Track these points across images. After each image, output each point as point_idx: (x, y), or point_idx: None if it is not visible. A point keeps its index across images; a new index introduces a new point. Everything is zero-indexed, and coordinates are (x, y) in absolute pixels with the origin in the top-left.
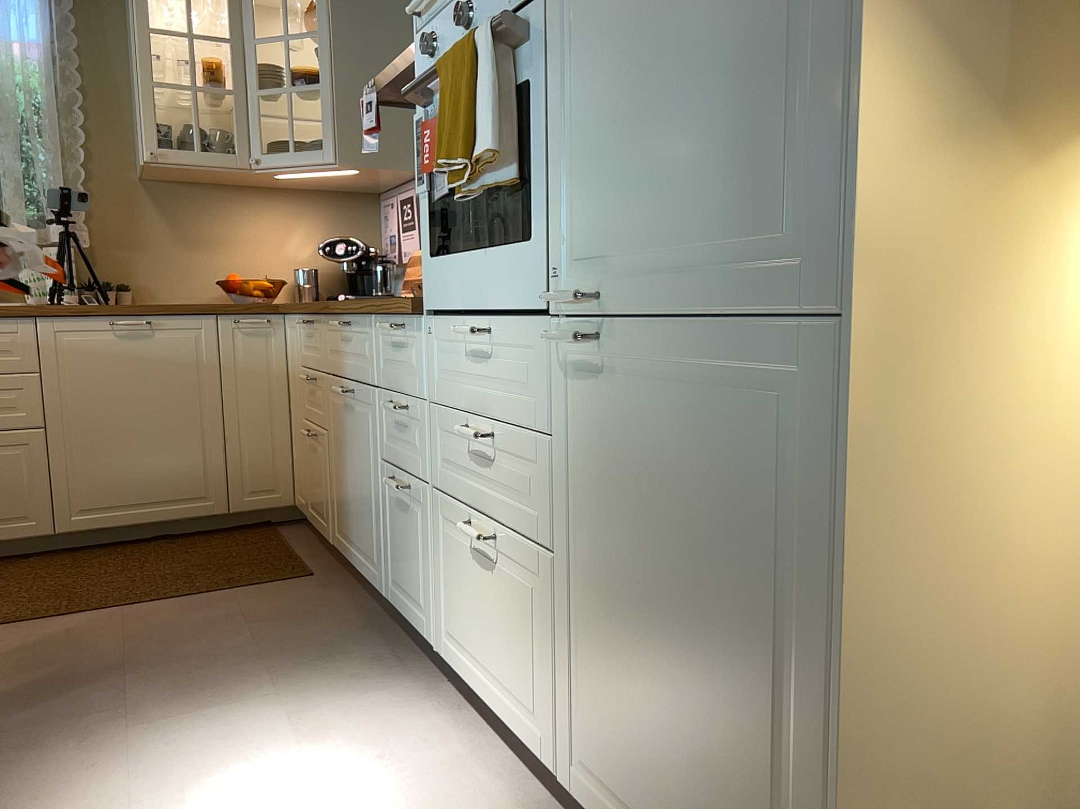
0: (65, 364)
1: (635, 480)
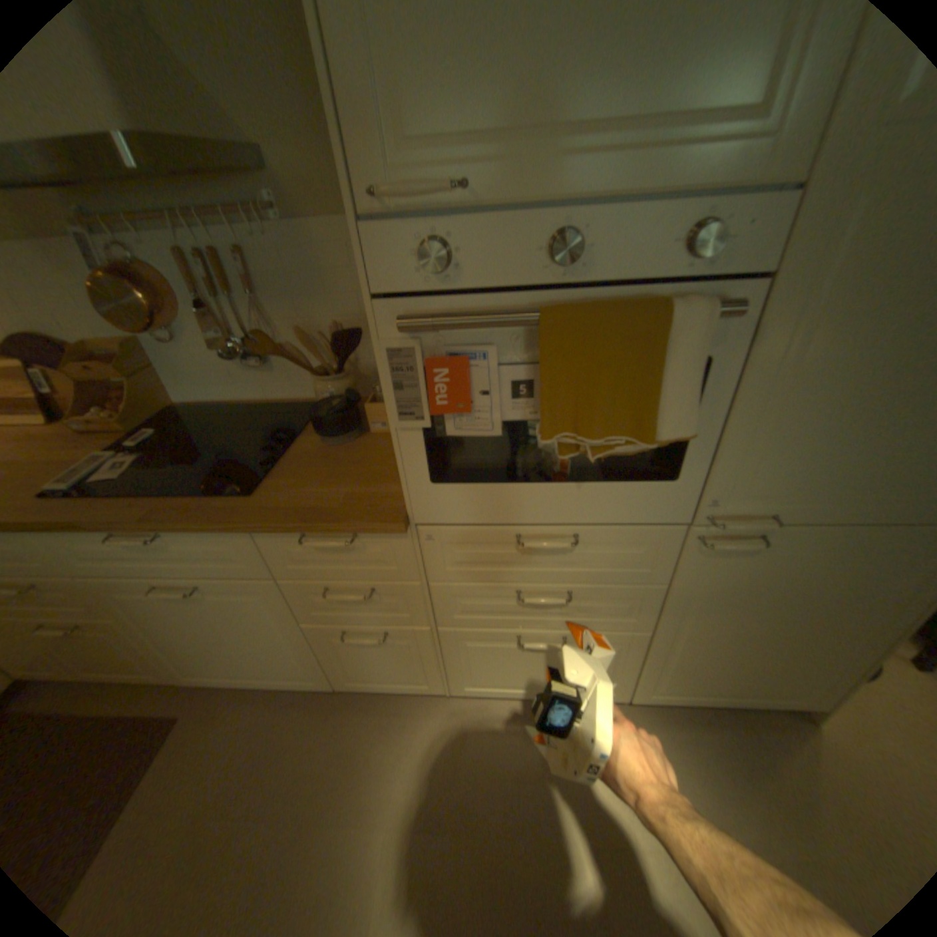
0: None
1: (765, 593)
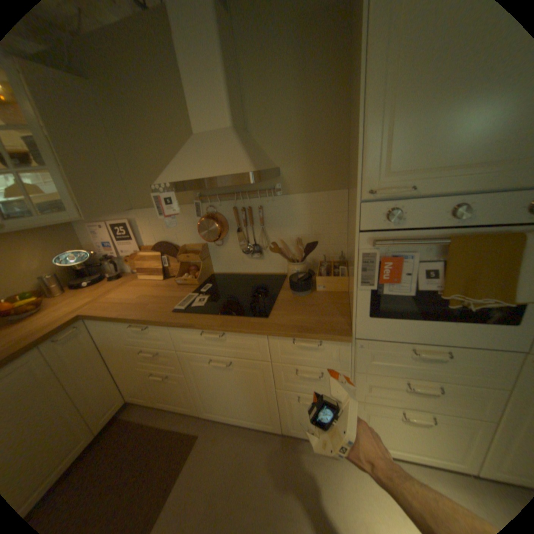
0: None
1: None
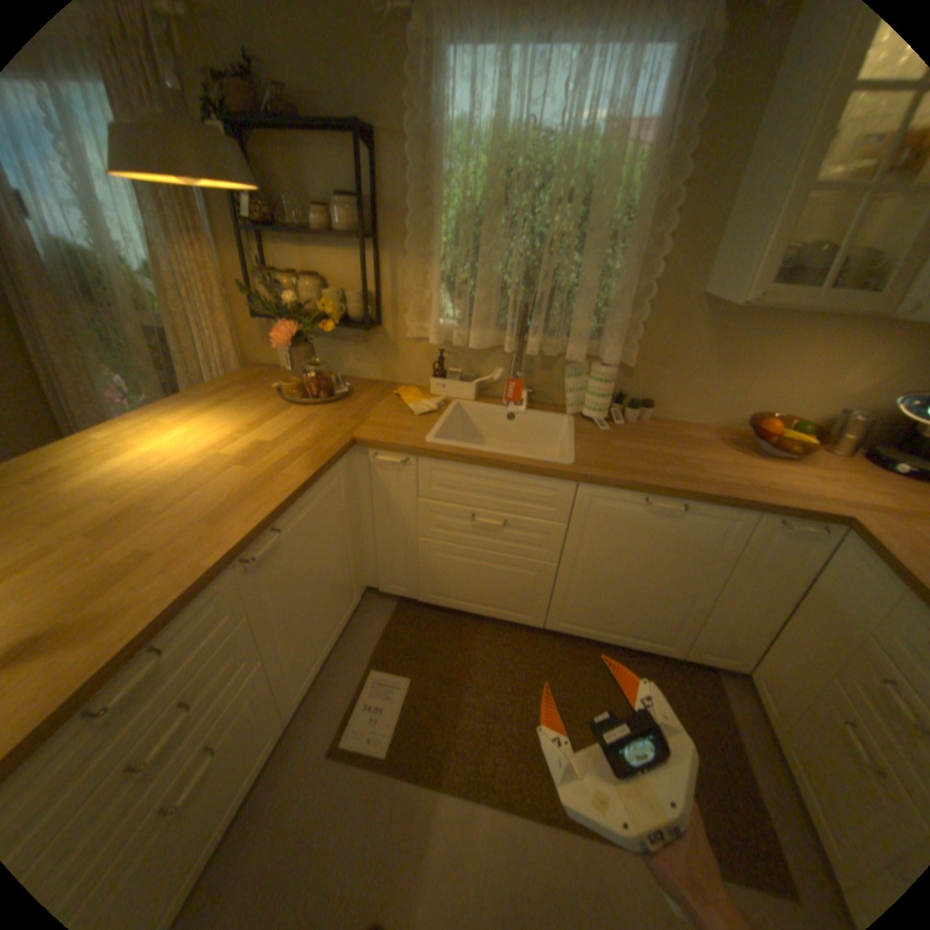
0: (592, 522)
1: None
